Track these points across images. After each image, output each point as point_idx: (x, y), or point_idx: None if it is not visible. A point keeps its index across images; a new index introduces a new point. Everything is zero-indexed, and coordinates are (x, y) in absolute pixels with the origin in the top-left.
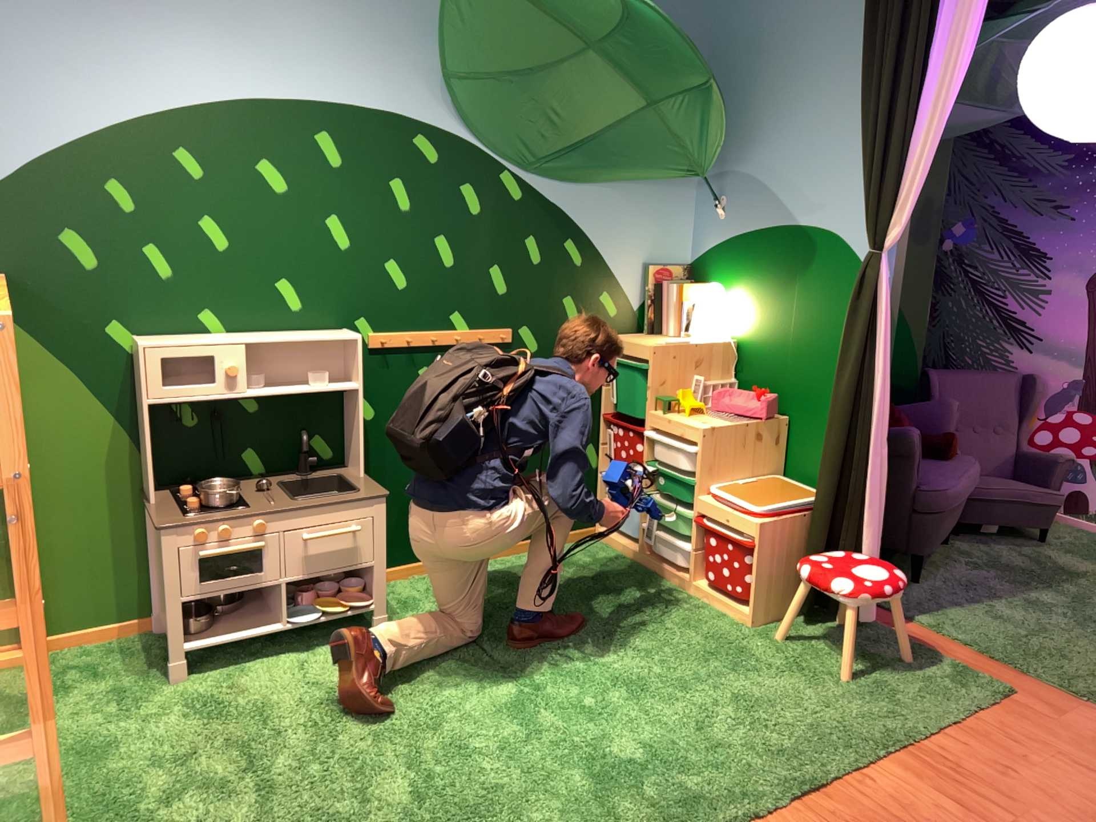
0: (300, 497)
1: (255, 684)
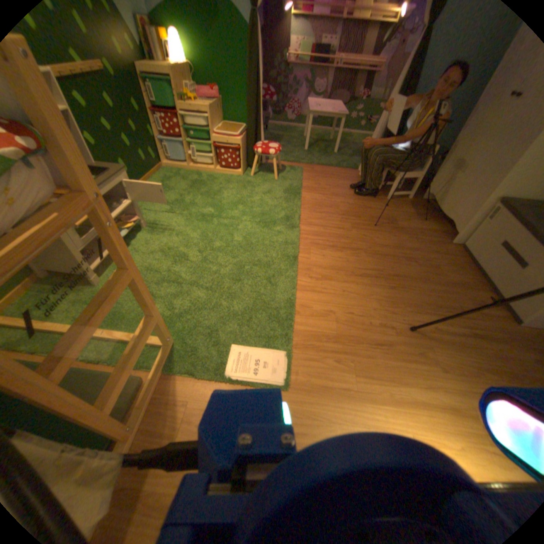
0: None
1: None
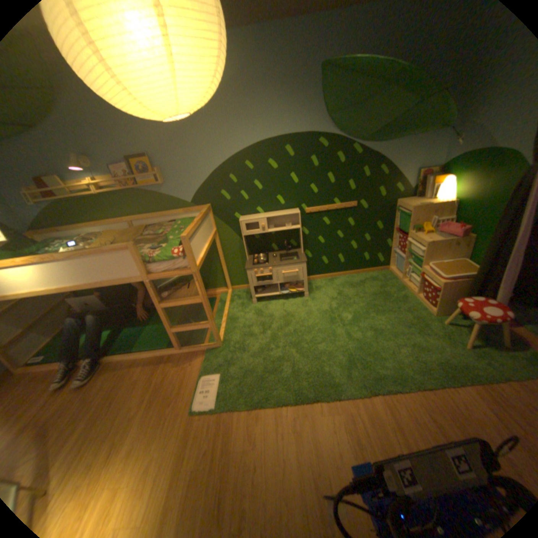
0: (280, 261)
1: (269, 309)
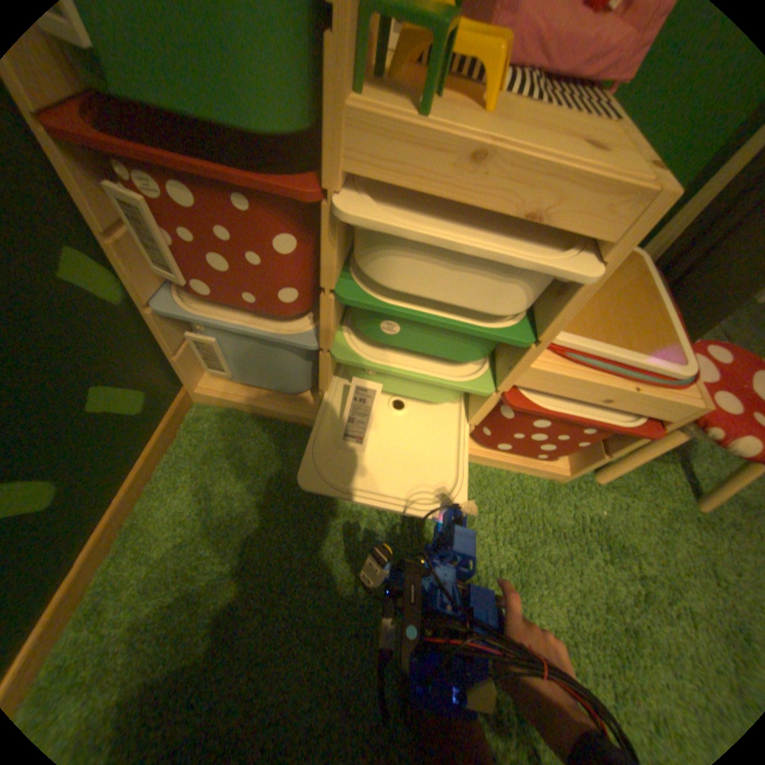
0: None
1: None
